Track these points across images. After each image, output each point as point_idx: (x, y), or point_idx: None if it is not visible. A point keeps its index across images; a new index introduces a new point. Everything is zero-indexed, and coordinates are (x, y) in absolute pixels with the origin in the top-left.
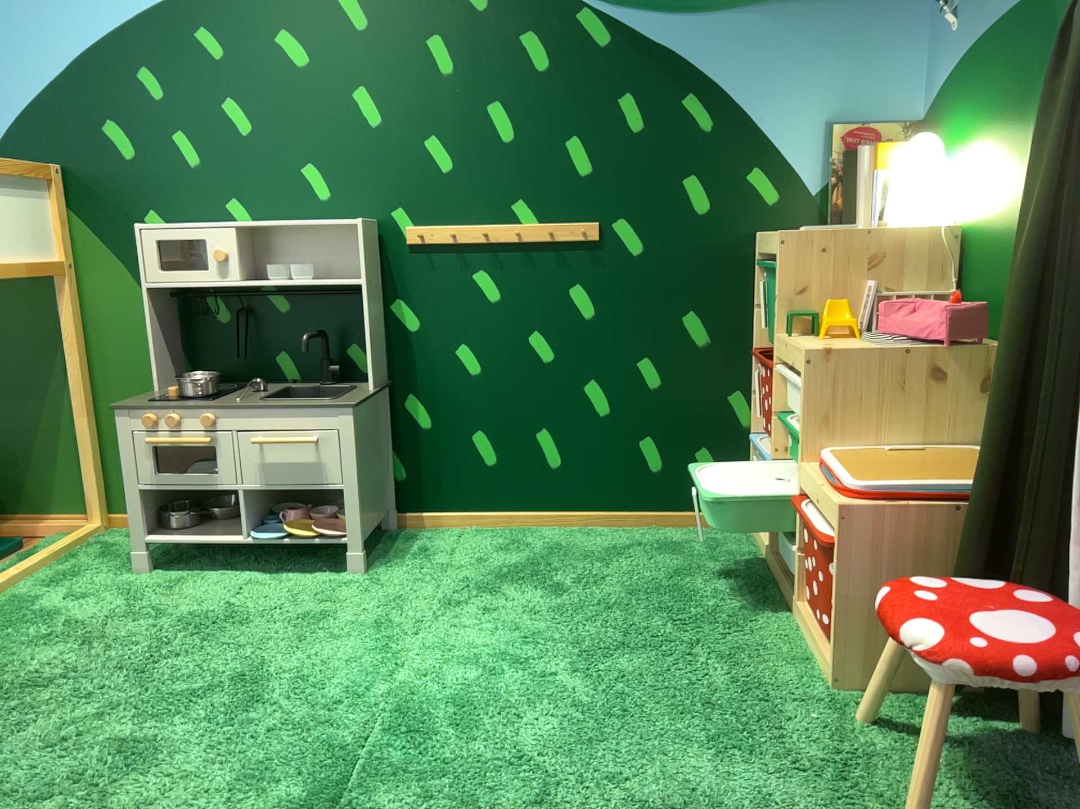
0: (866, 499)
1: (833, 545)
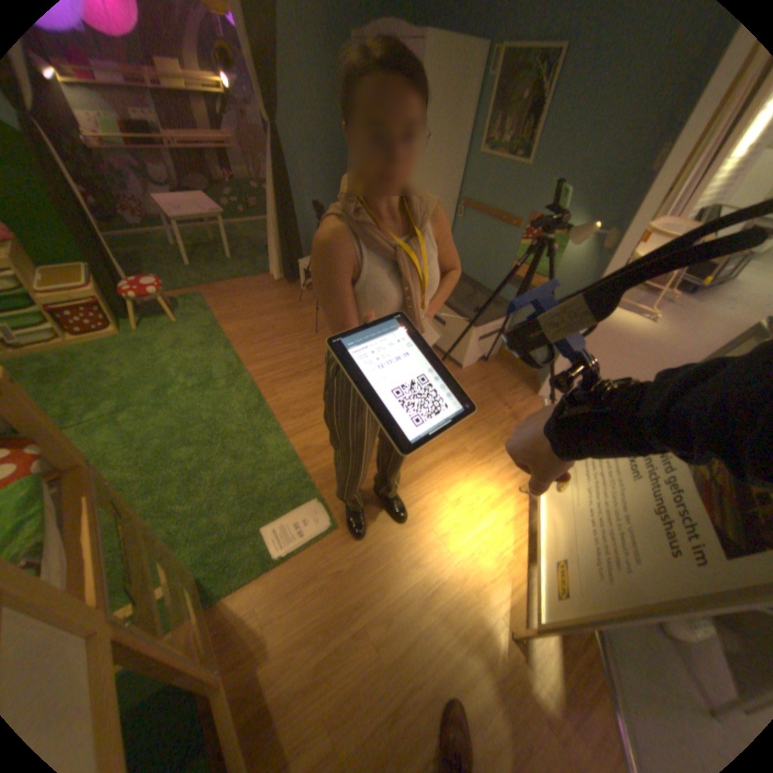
0: (86, 285)
1: (94, 301)
